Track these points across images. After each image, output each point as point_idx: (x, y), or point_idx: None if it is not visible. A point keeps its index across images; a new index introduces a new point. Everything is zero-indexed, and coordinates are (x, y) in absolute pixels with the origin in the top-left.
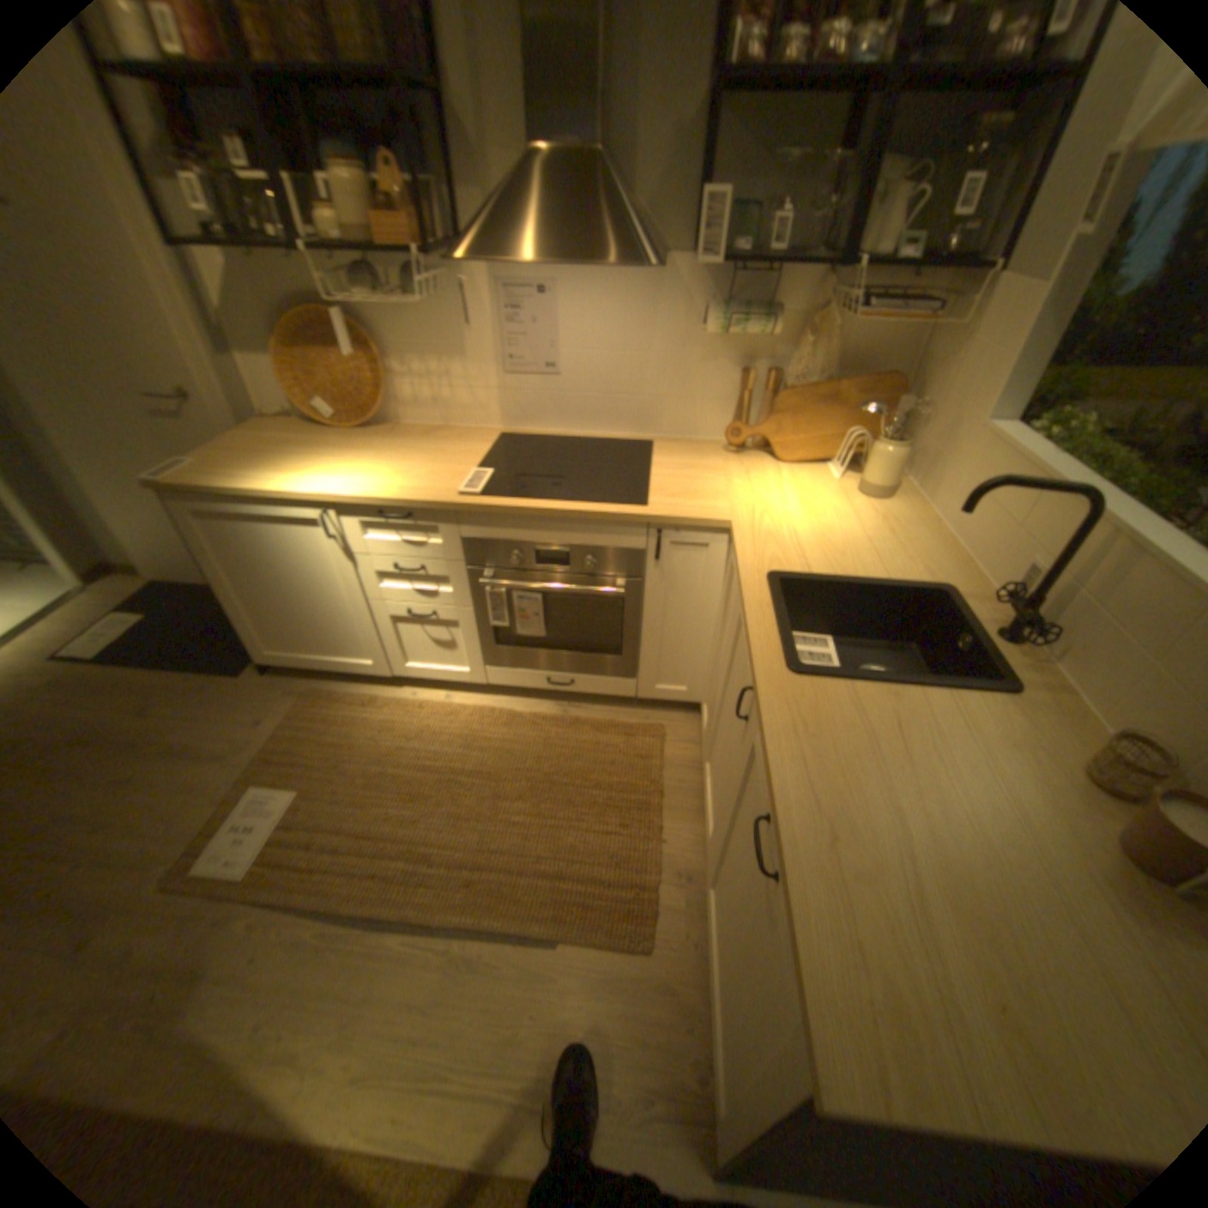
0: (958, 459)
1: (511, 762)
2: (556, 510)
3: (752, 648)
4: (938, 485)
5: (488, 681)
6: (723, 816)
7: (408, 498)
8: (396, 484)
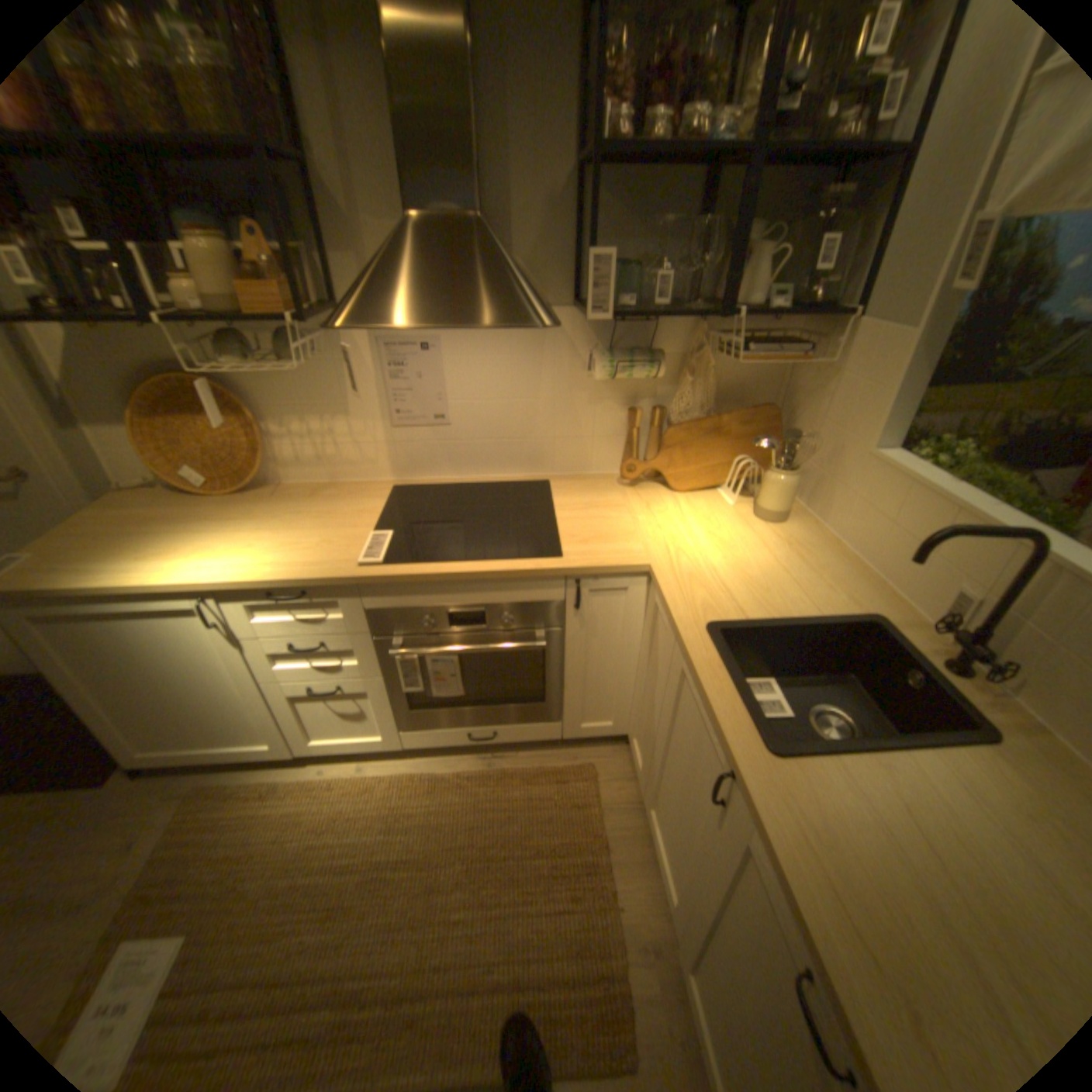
0: (845, 483)
1: (440, 842)
2: (467, 572)
3: (720, 727)
4: (827, 506)
5: (402, 747)
6: (699, 900)
7: (300, 577)
8: (283, 561)
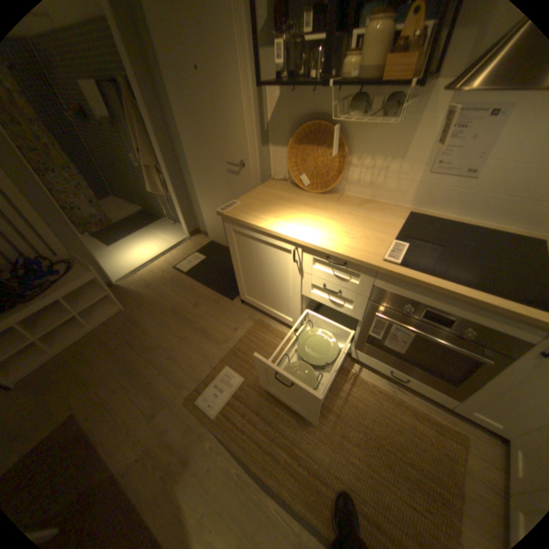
0: None
1: (356, 416)
2: (463, 294)
3: None
4: None
5: (351, 355)
6: None
7: (348, 255)
8: (340, 241)
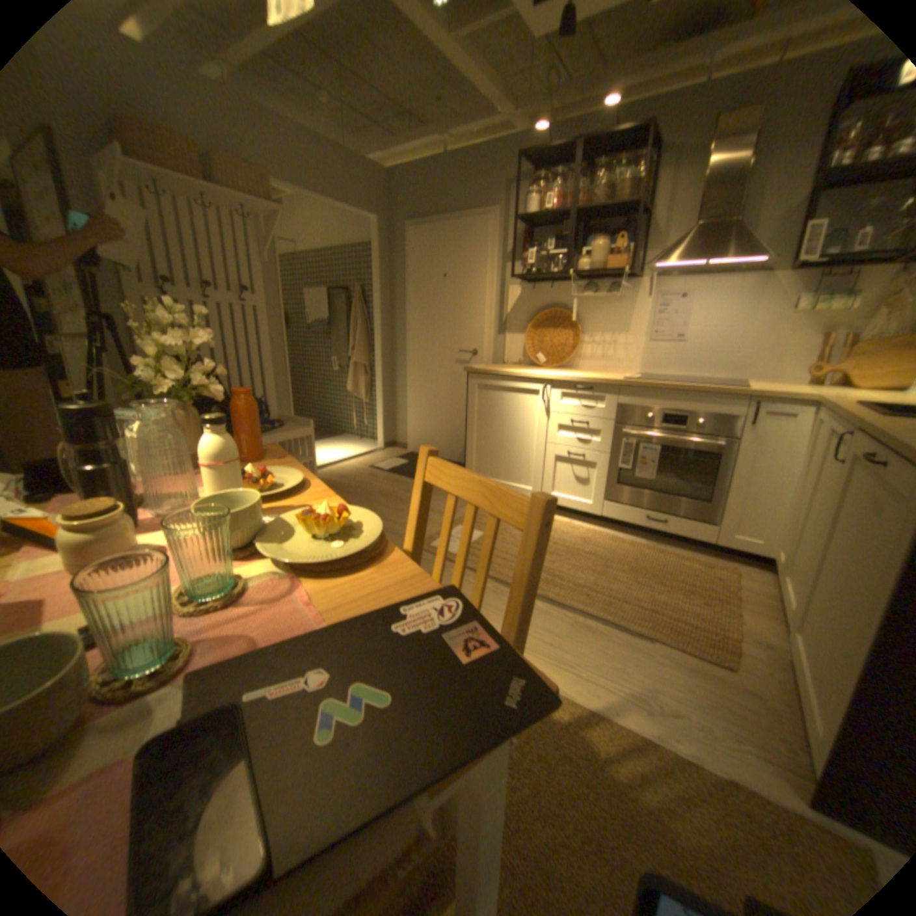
0: None
1: (615, 557)
2: (684, 386)
3: (847, 414)
4: None
5: (601, 514)
6: (815, 557)
7: (593, 378)
8: (584, 376)
